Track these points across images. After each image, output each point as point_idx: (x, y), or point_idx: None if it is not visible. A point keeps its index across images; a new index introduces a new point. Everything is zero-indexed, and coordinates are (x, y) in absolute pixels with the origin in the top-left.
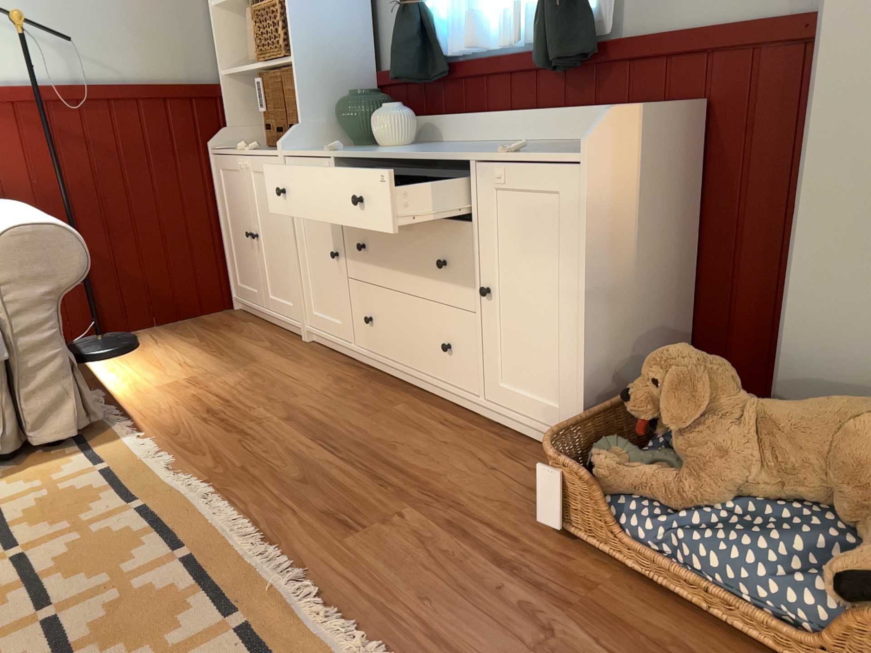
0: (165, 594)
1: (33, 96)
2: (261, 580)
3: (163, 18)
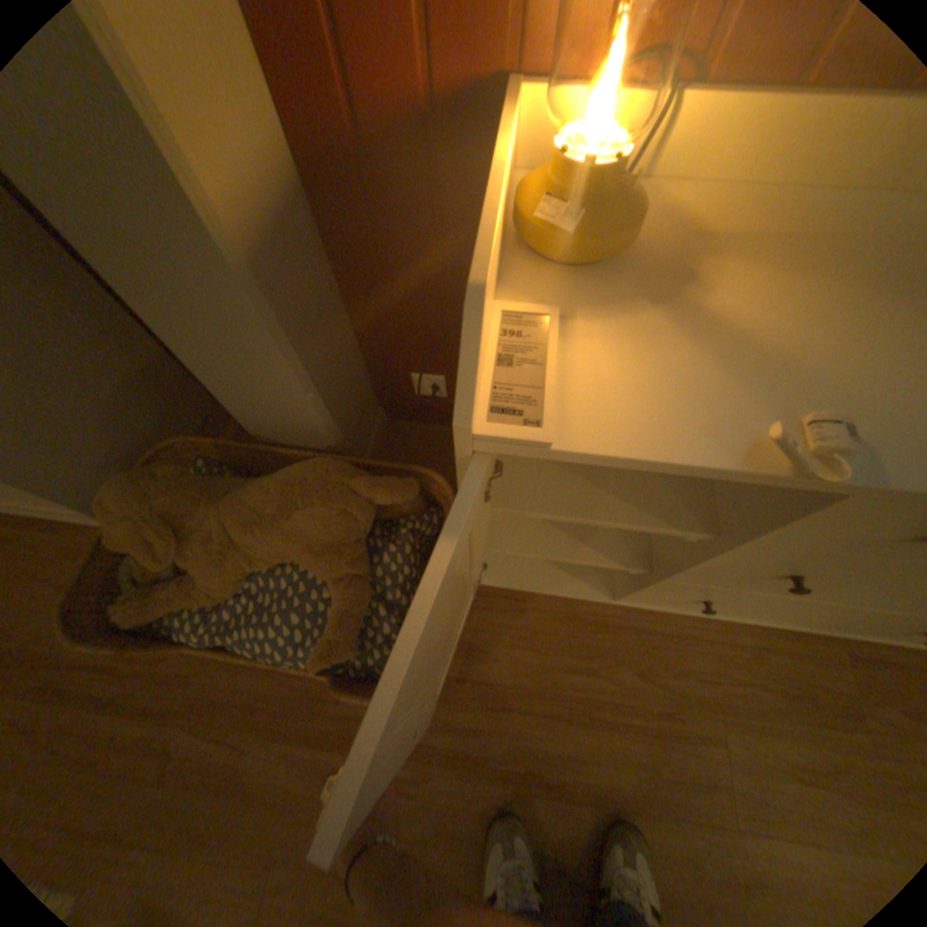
0: None
1: None
2: None
3: None
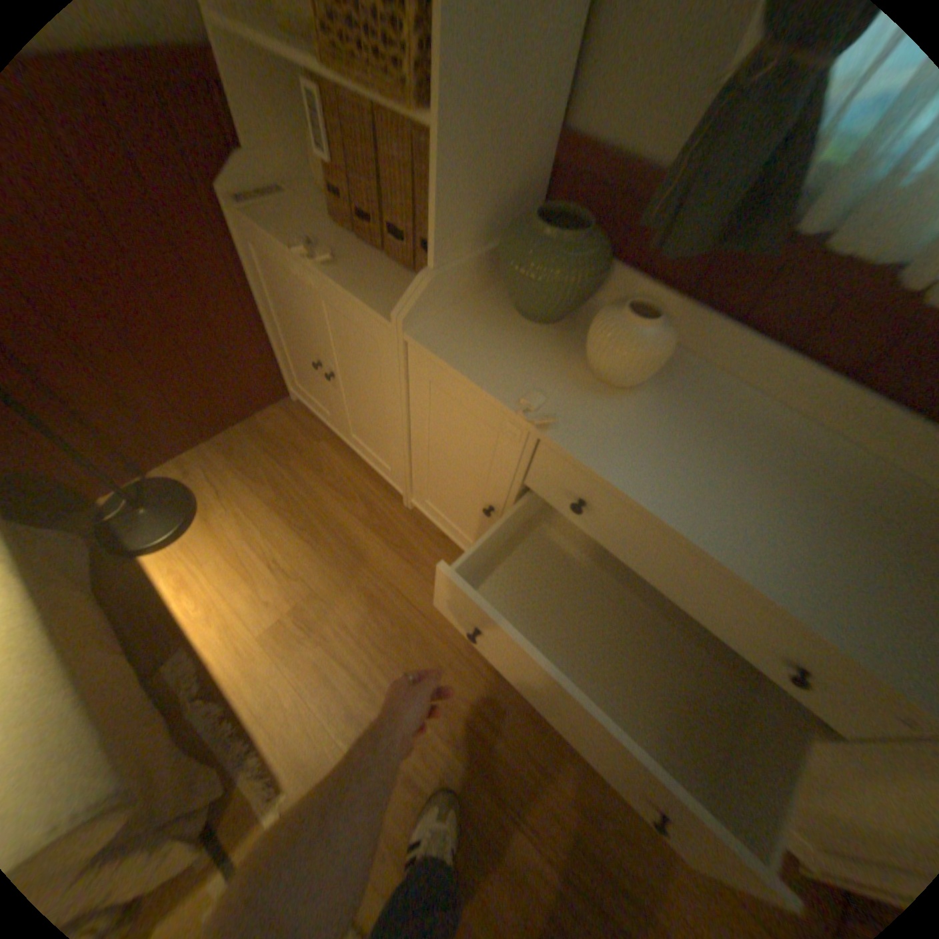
0: None
1: None
2: None
3: None
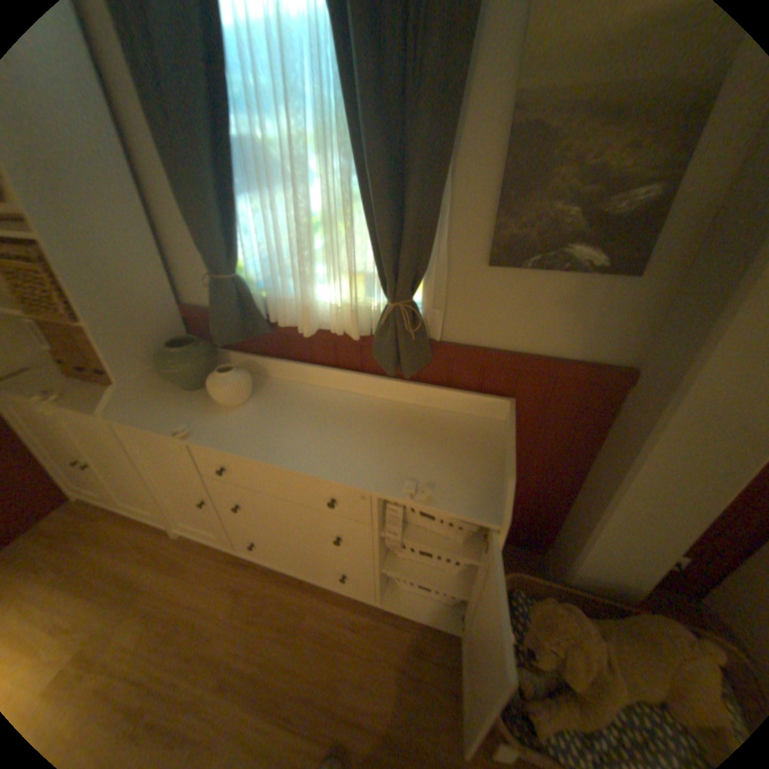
0: None
1: None
2: None
3: None
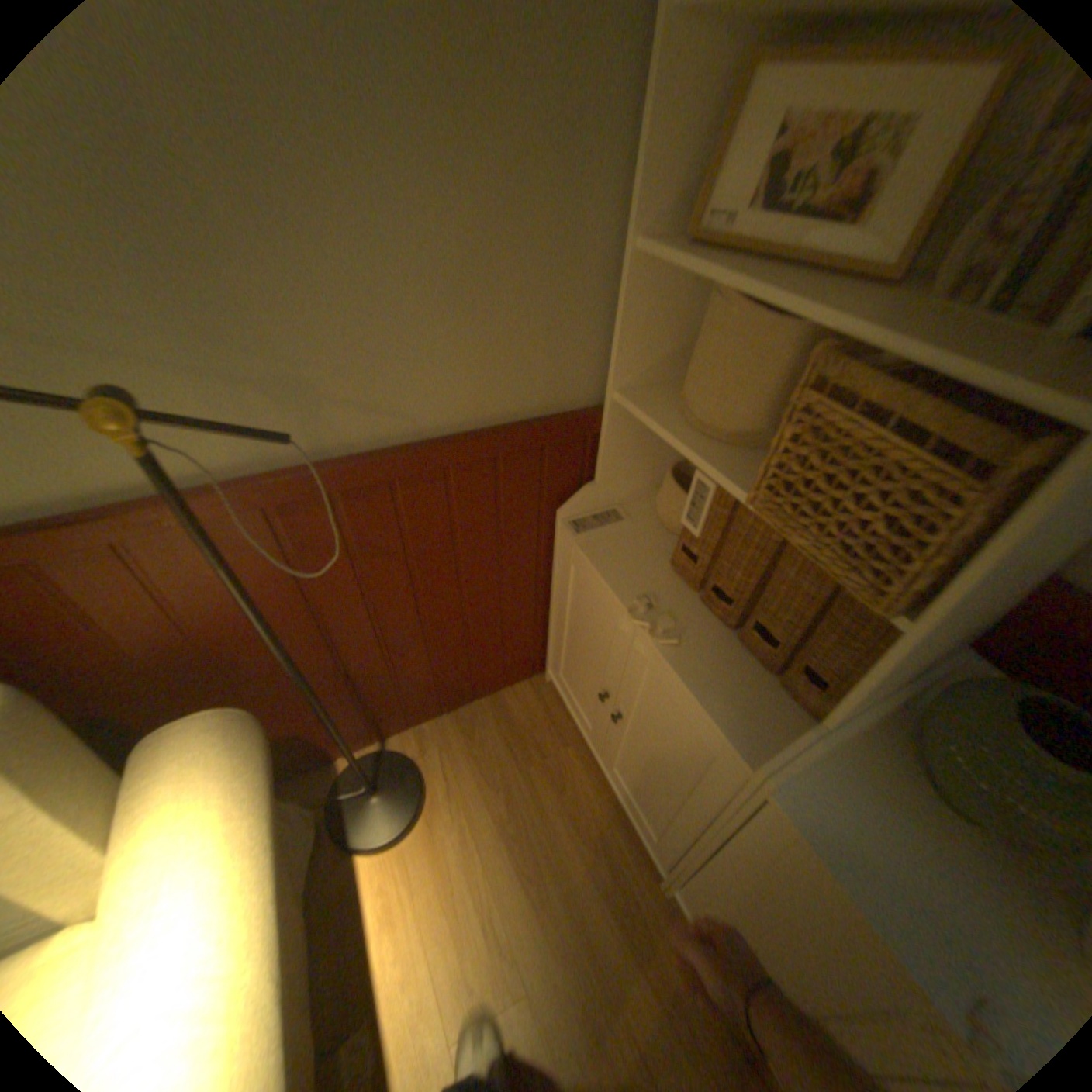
0: None
1: (221, 506)
2: None
3: (519, 272)
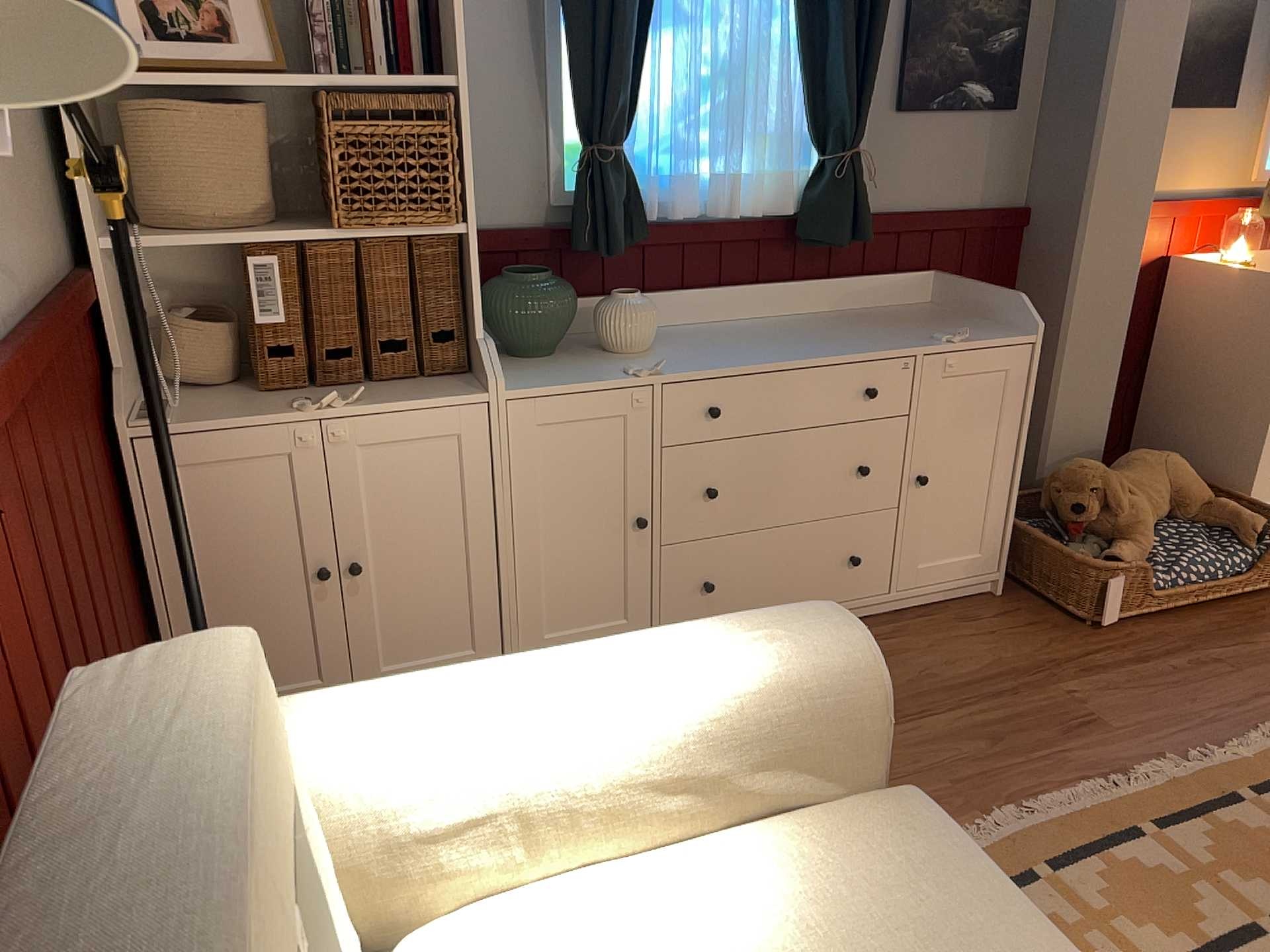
0: (1217, 840)
1: None
2: (1185, 777)
3: (11, 114)
